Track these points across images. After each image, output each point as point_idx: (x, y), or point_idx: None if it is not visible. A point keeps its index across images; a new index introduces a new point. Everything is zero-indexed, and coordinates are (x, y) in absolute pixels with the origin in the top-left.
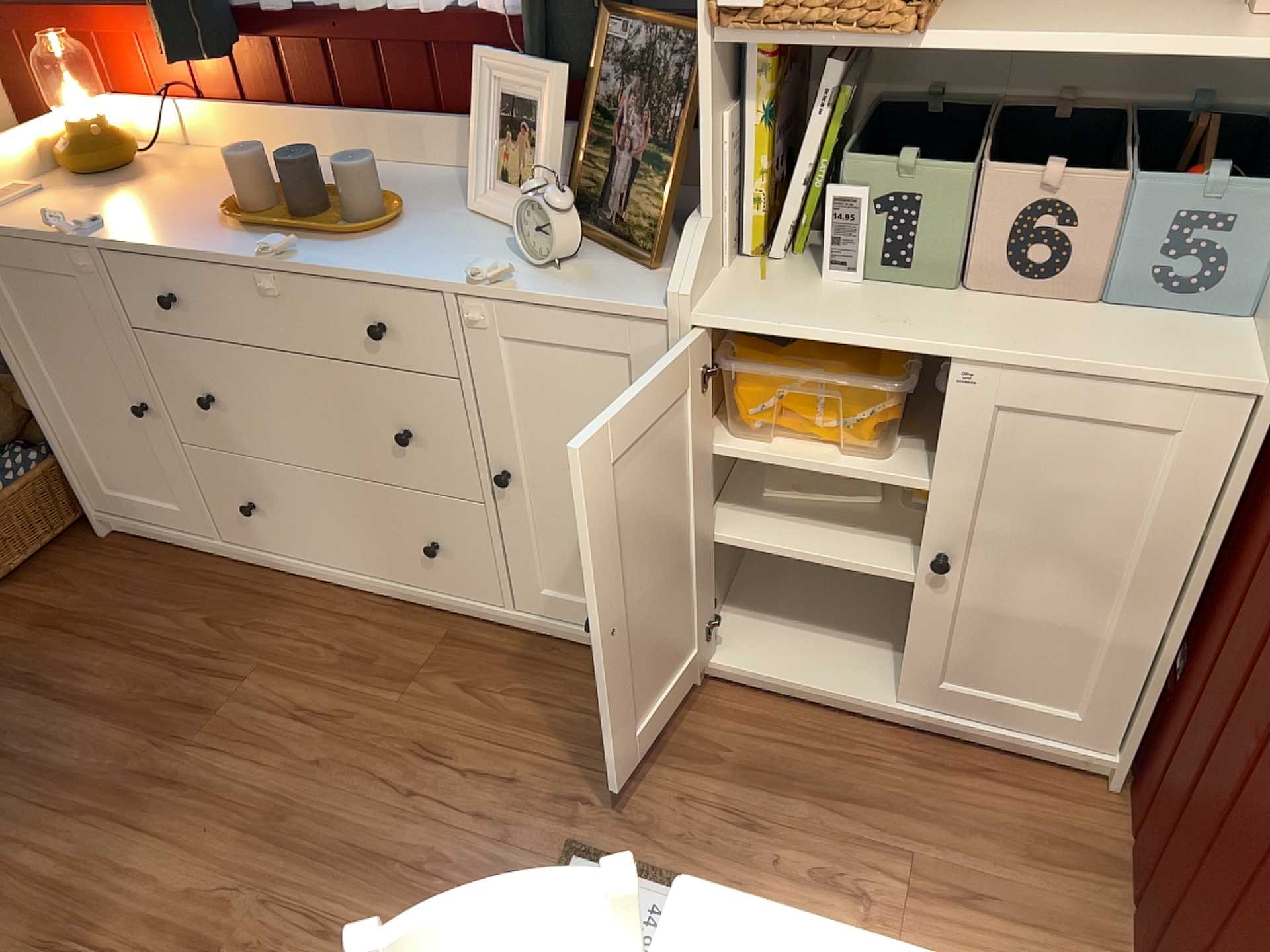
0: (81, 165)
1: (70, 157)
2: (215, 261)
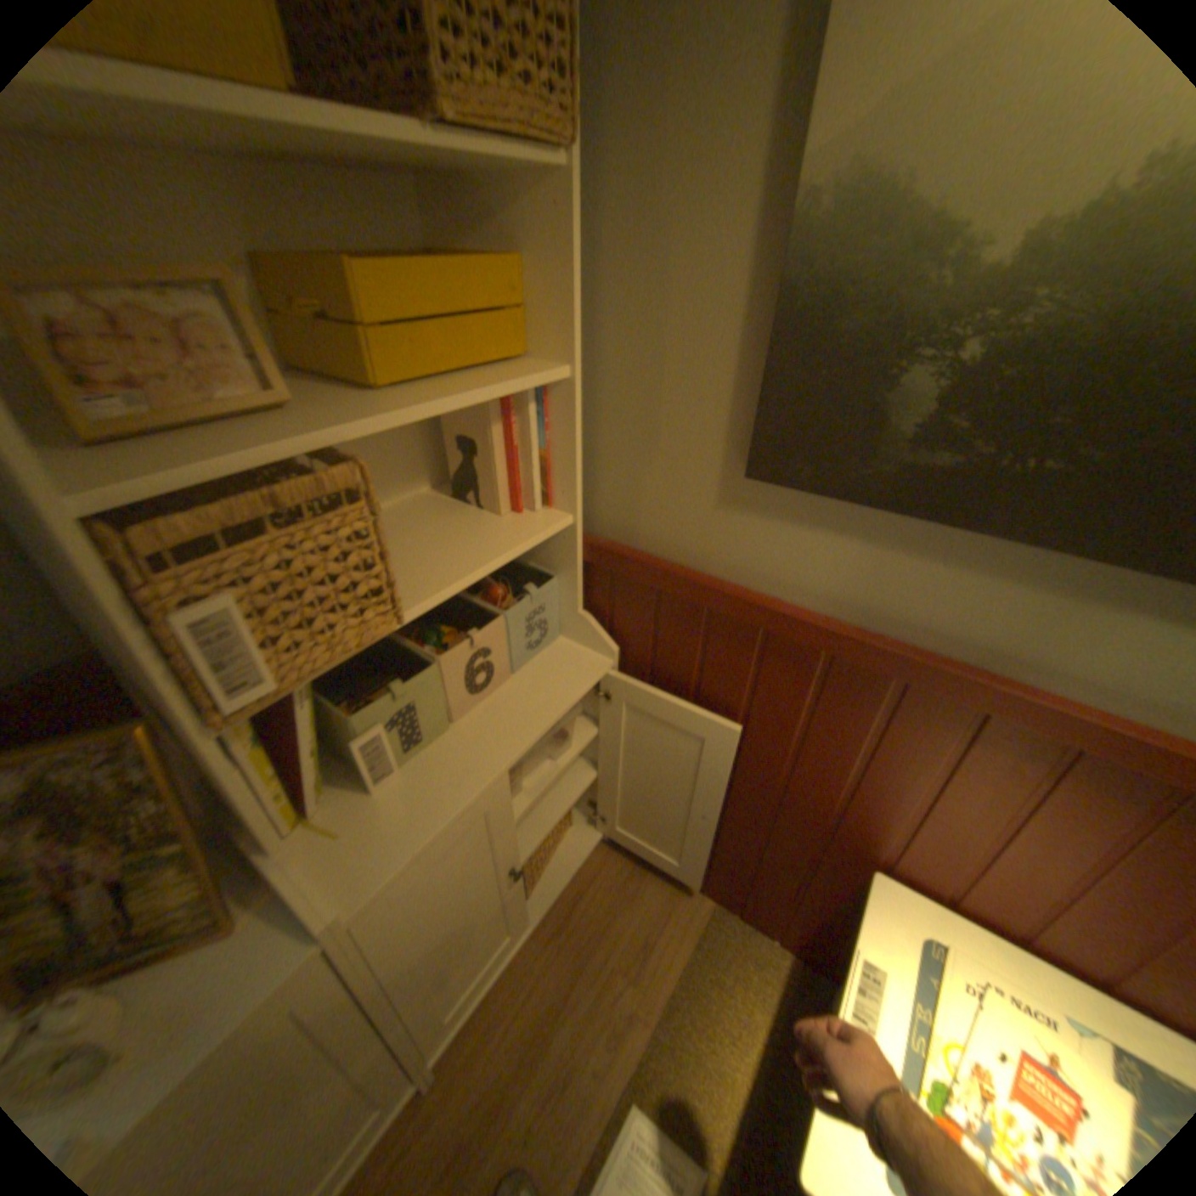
0: None
1: None
2: None
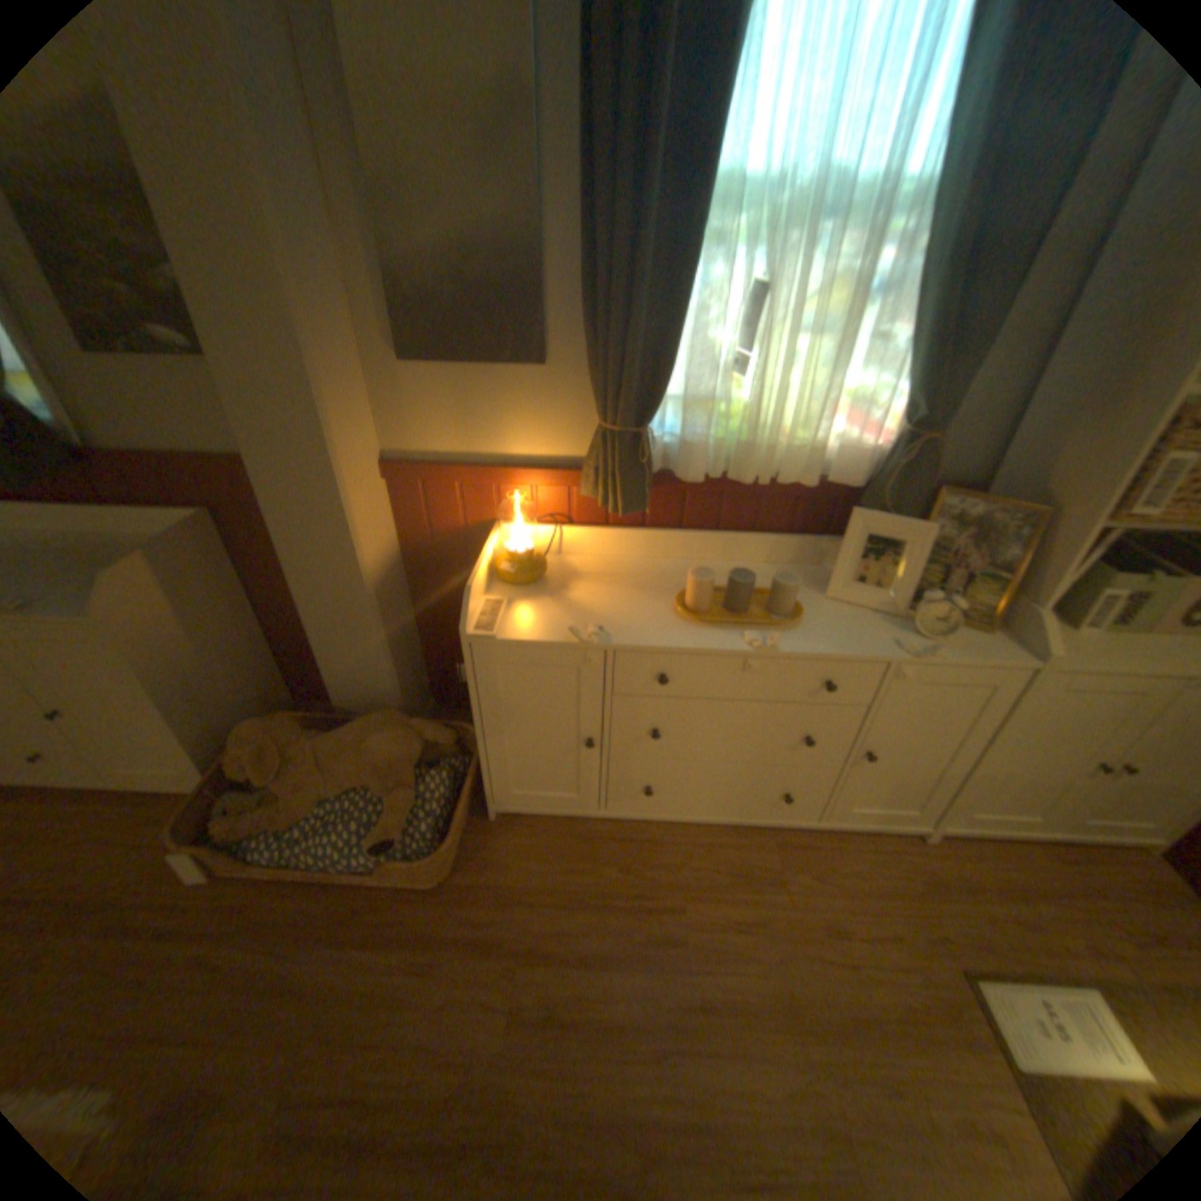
0: (527, 580)
1: (517, 575)
2: (712, 654)
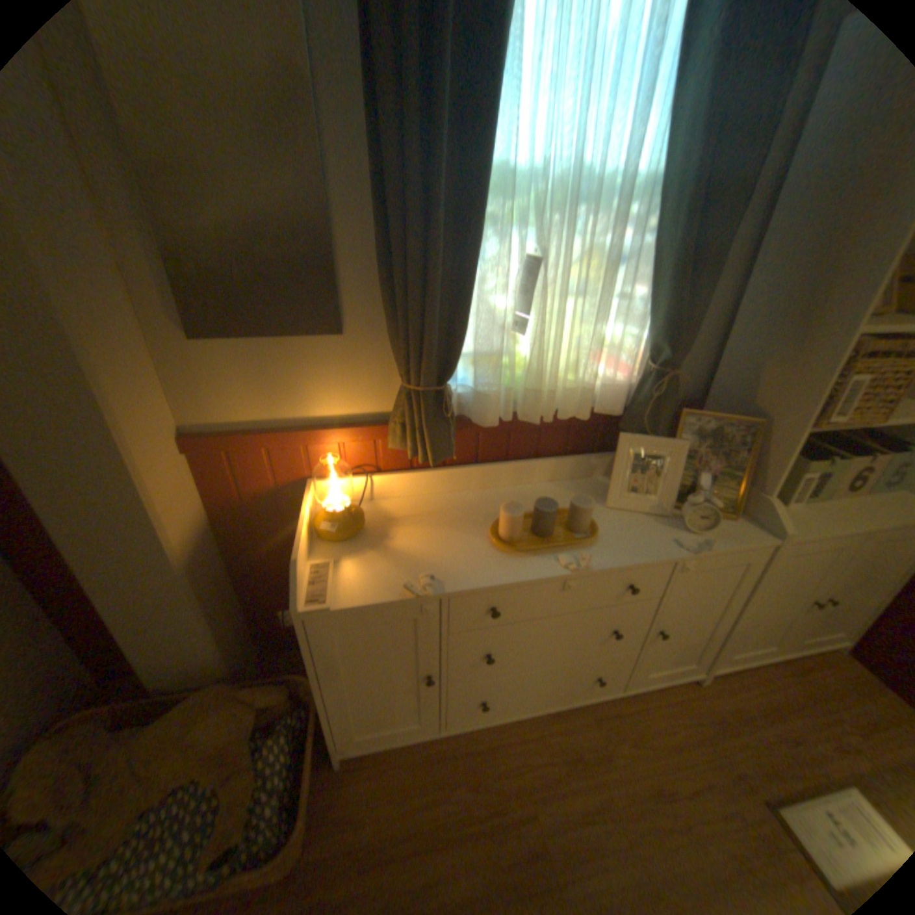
0: (349, 536)
1: (338, 533)
2: (536, 582)
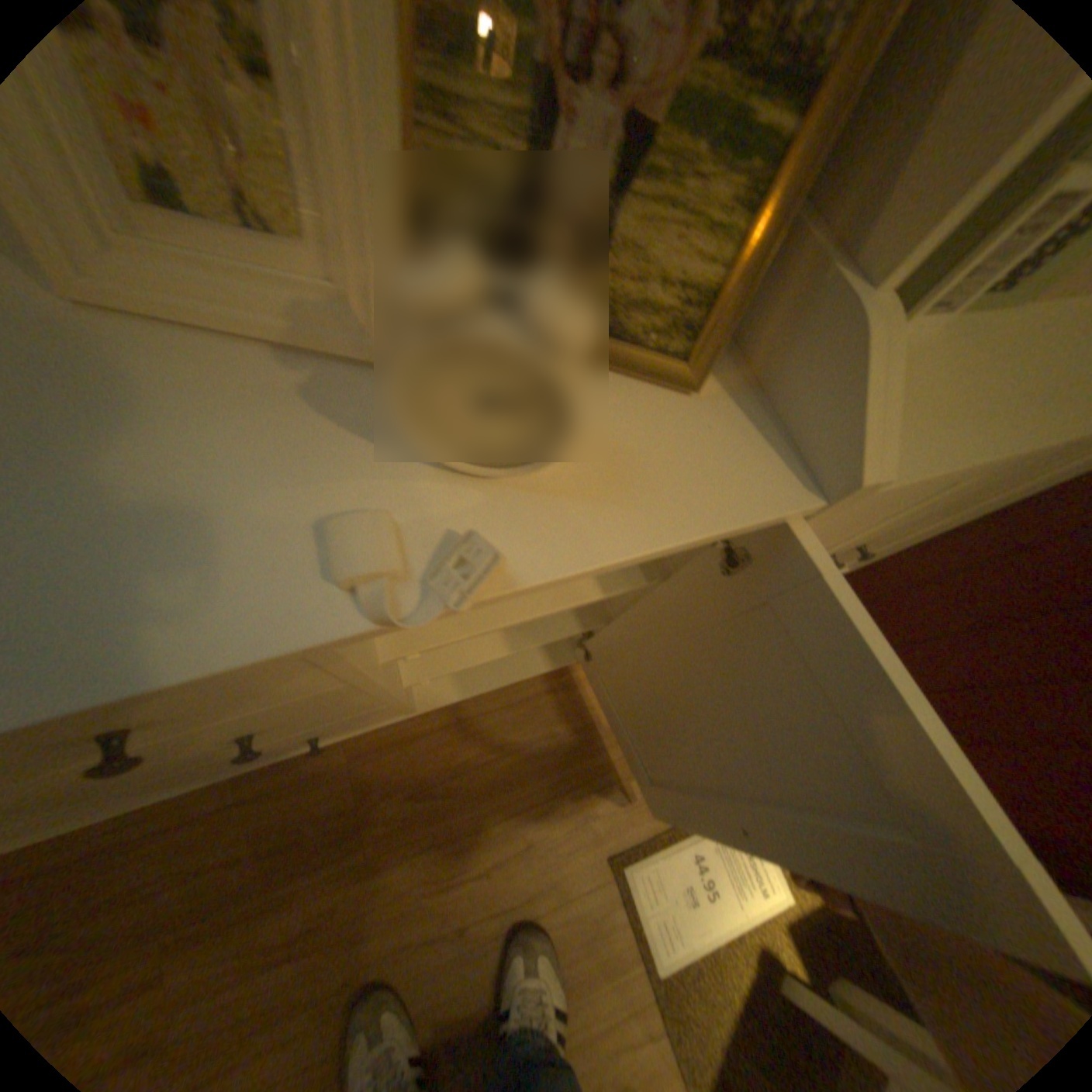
0: None
1: None
2: None
